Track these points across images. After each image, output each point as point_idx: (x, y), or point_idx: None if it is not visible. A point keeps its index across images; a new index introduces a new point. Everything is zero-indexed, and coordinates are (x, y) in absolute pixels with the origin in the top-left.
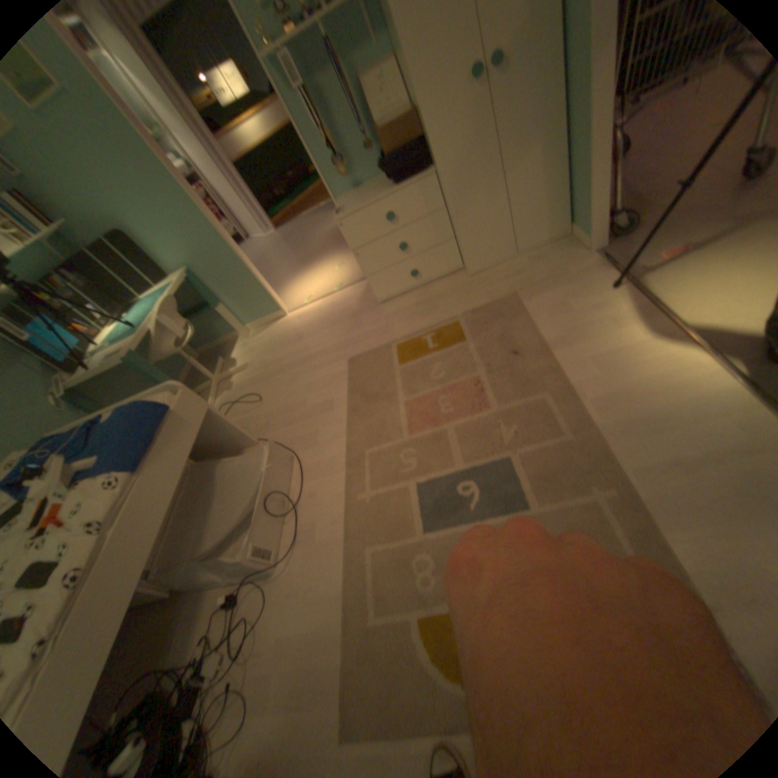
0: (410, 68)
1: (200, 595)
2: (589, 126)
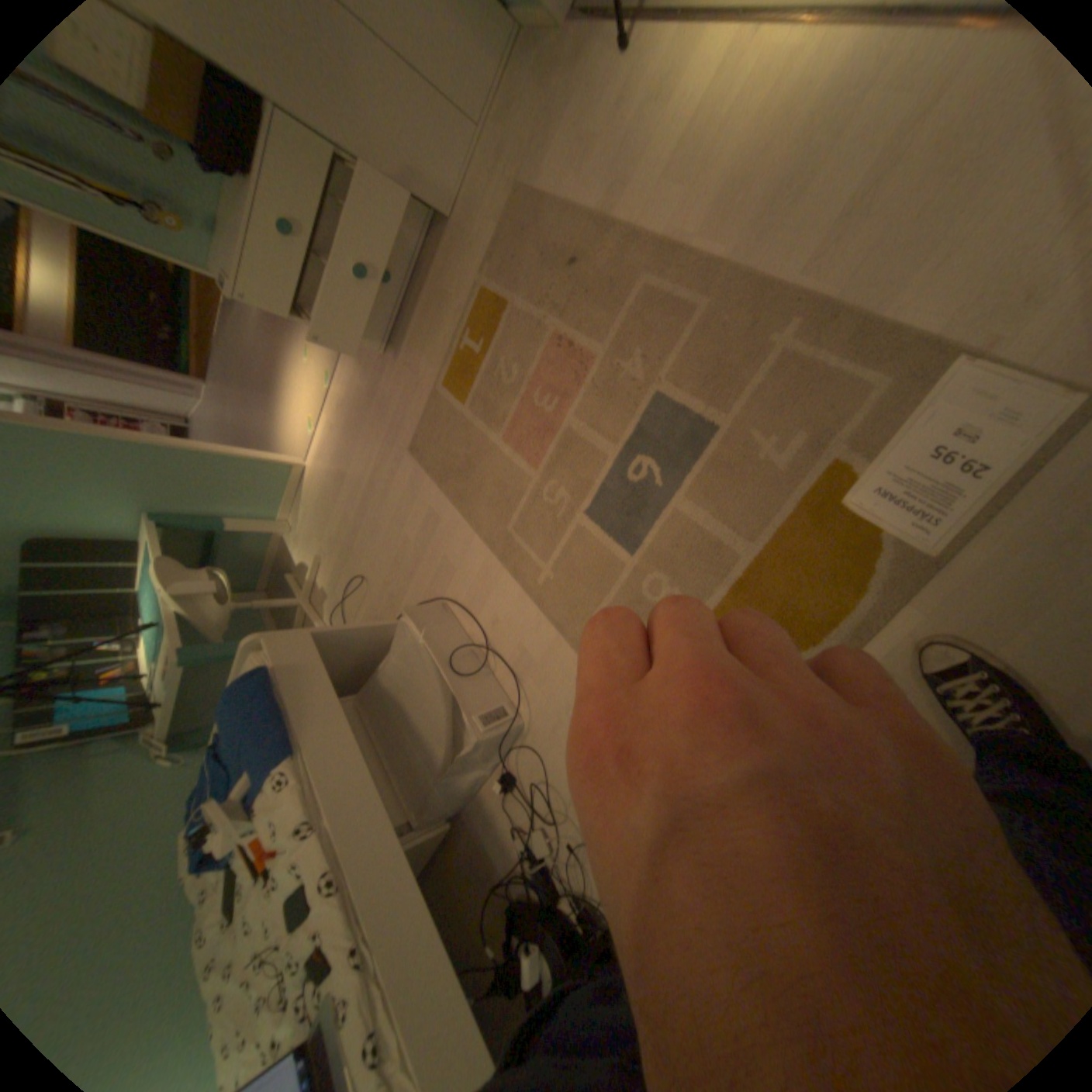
0: None
1: (471, 796)
2: None
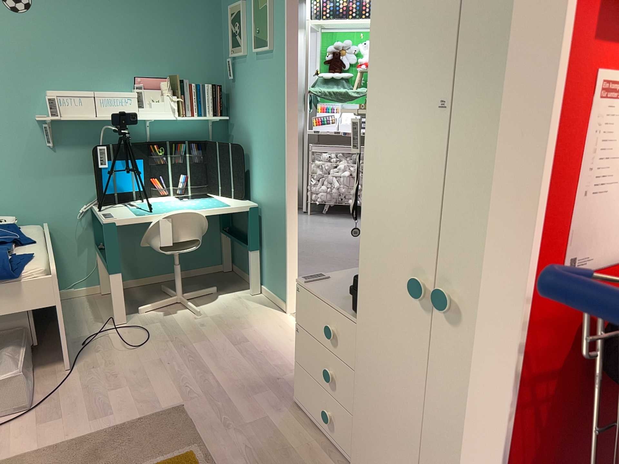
0: (364, 217)
1: None
2: None
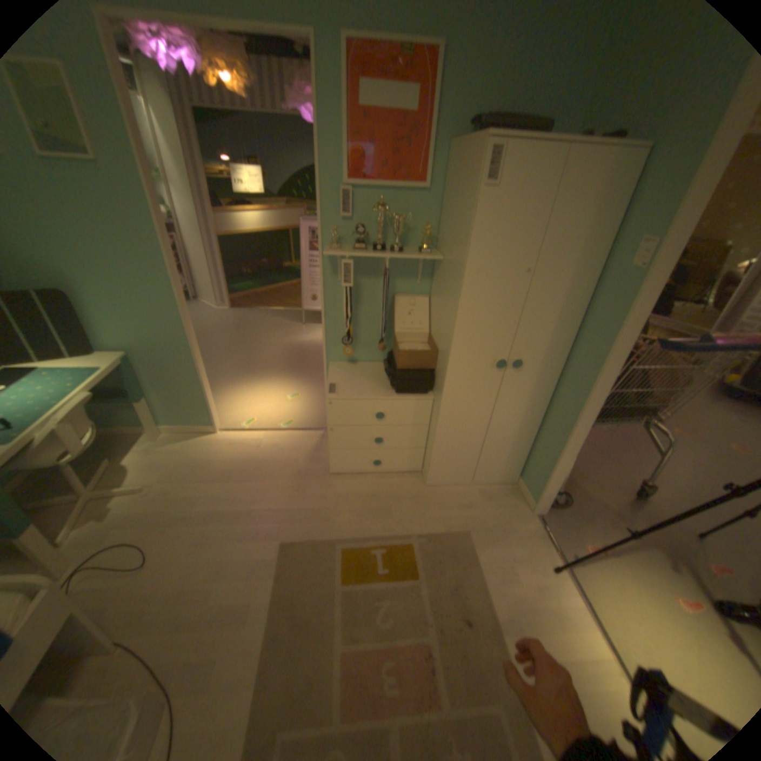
0: (455, 339)
1: None
2: (565, 438)
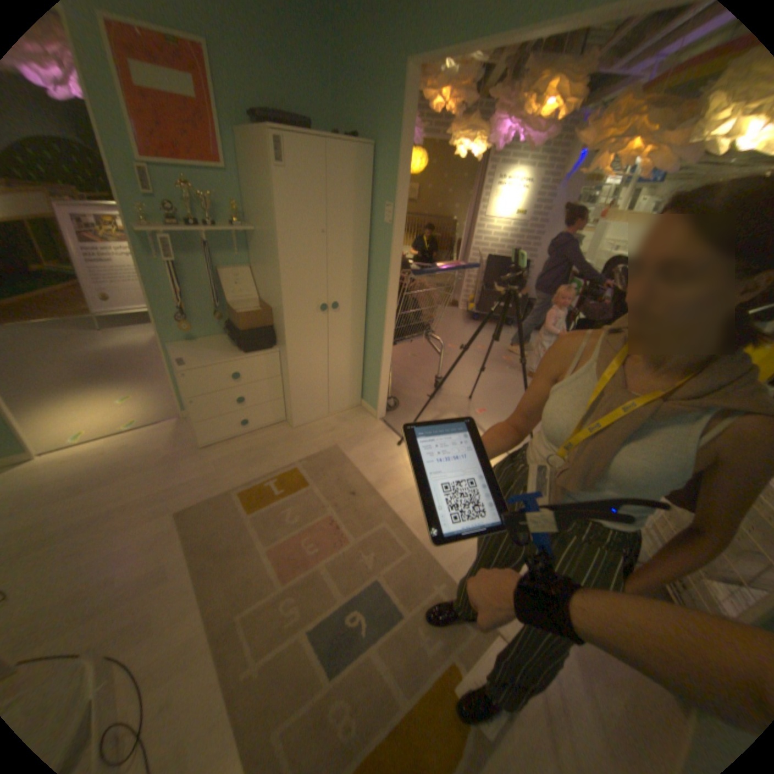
0: (283, 292)
1: None
2: (379, 353)
